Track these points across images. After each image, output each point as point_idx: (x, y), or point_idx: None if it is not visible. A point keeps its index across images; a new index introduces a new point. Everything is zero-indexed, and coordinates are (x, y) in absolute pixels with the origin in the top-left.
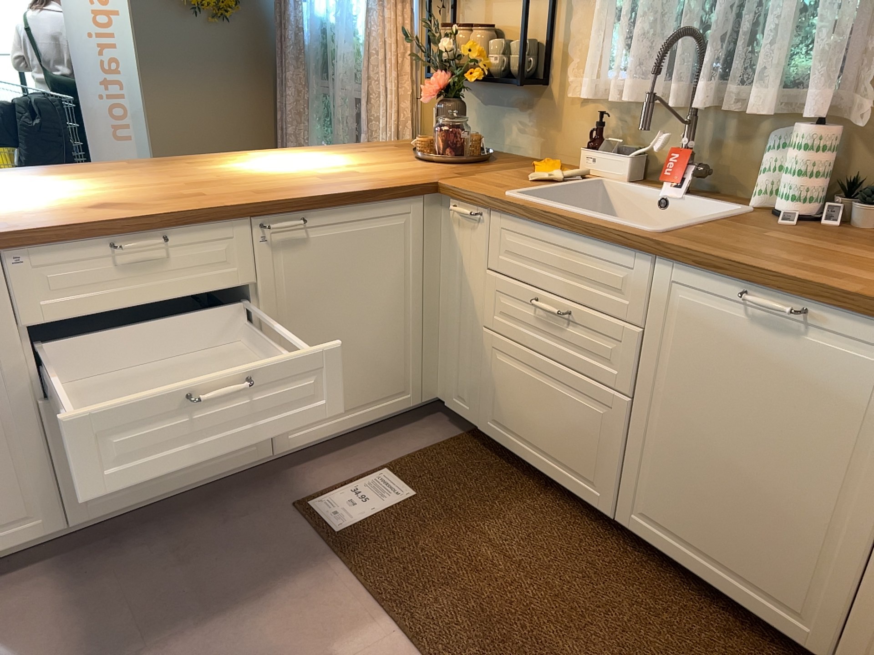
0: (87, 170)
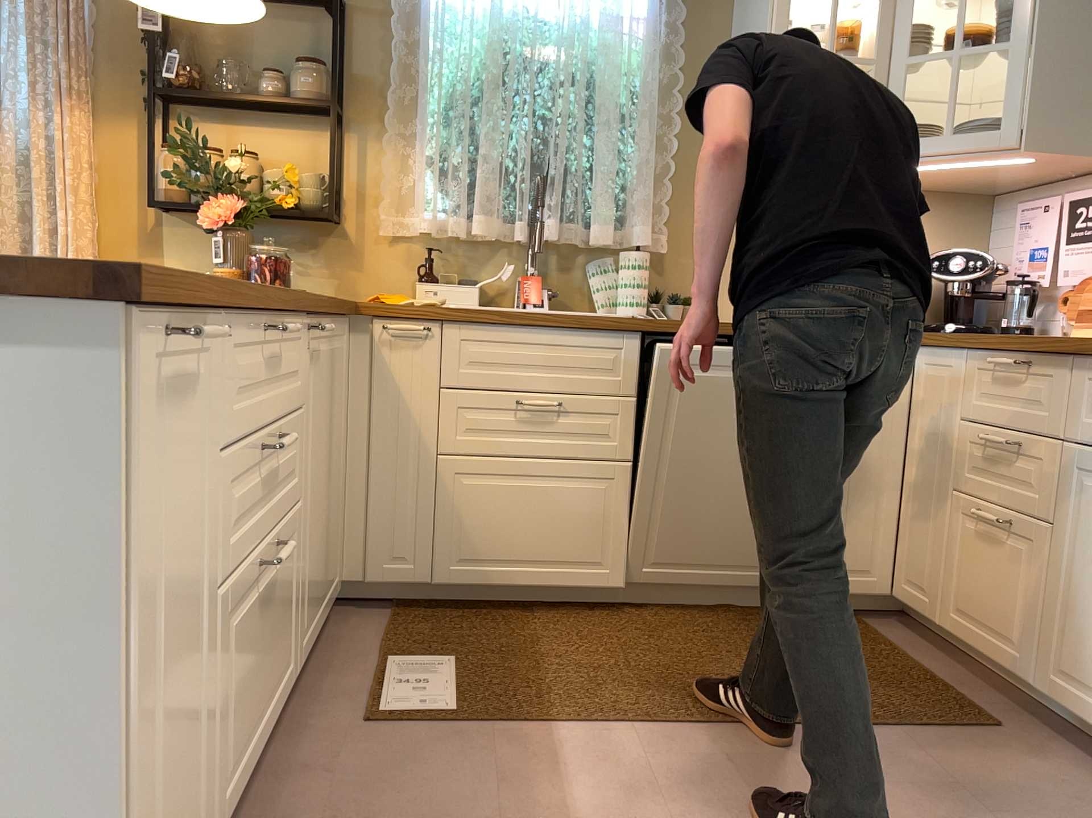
0: None
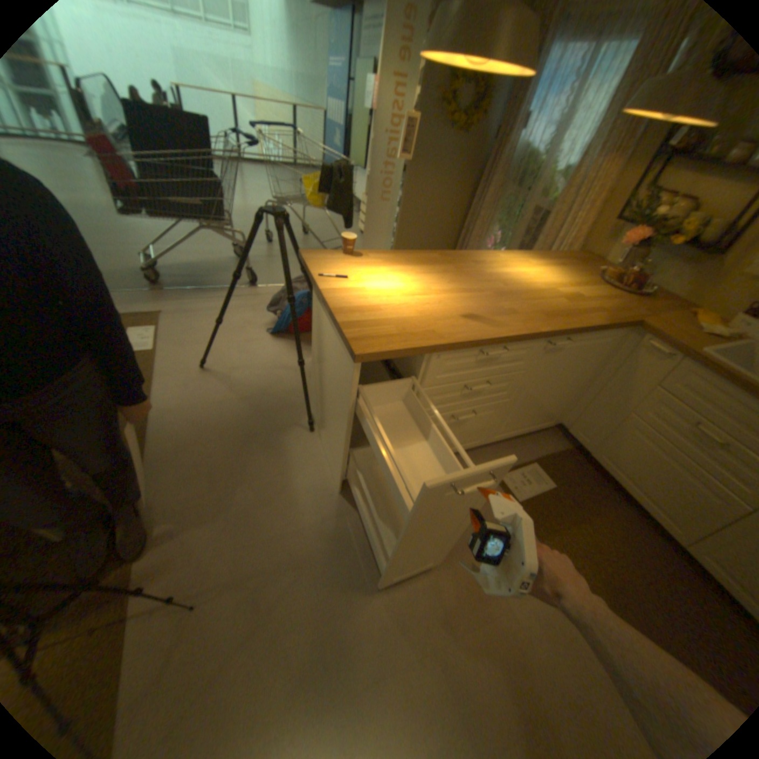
0: (423, 260)
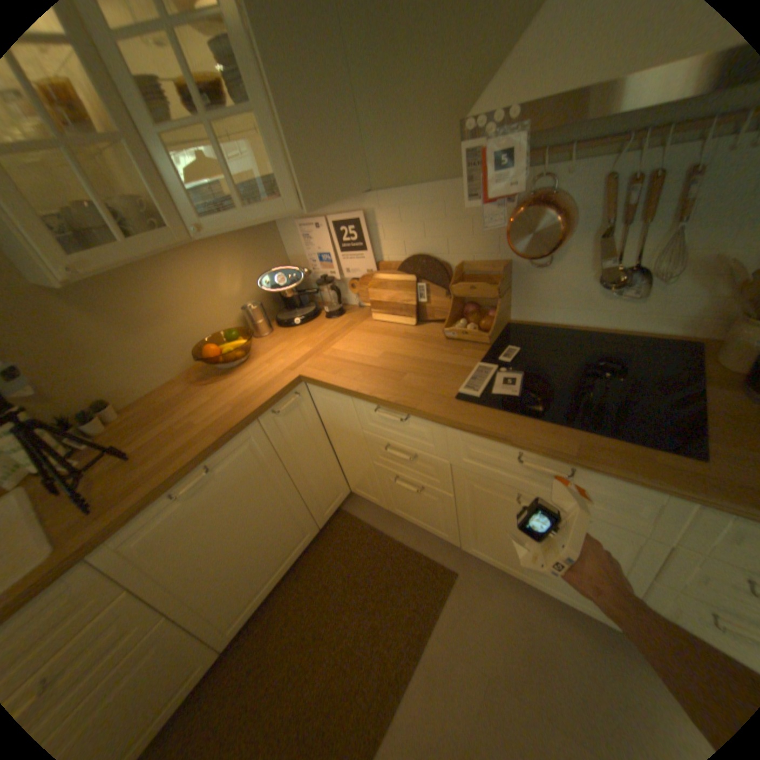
0: None
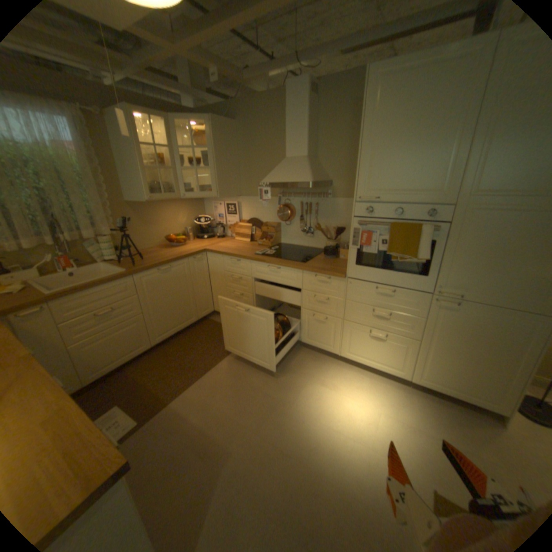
0: None
